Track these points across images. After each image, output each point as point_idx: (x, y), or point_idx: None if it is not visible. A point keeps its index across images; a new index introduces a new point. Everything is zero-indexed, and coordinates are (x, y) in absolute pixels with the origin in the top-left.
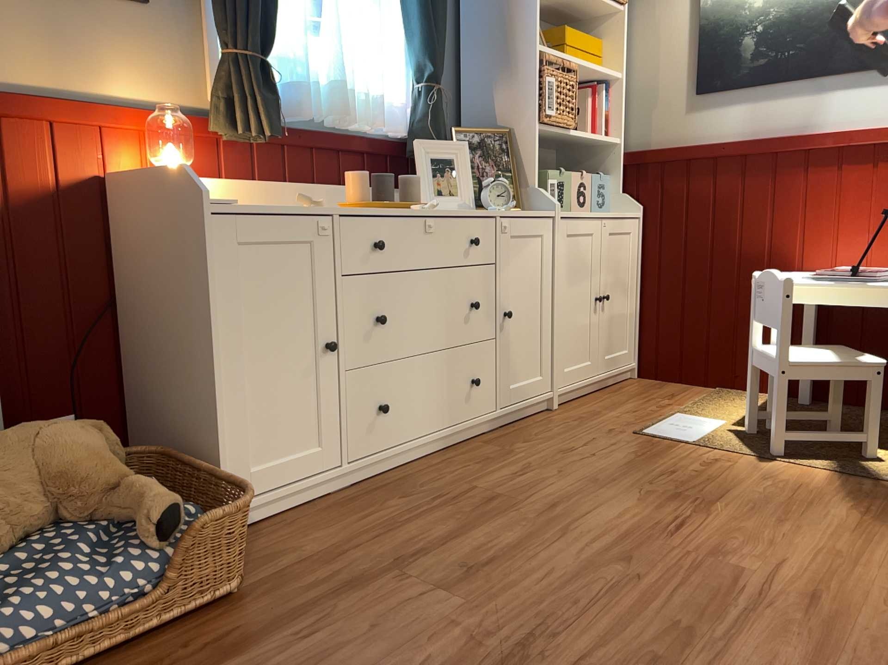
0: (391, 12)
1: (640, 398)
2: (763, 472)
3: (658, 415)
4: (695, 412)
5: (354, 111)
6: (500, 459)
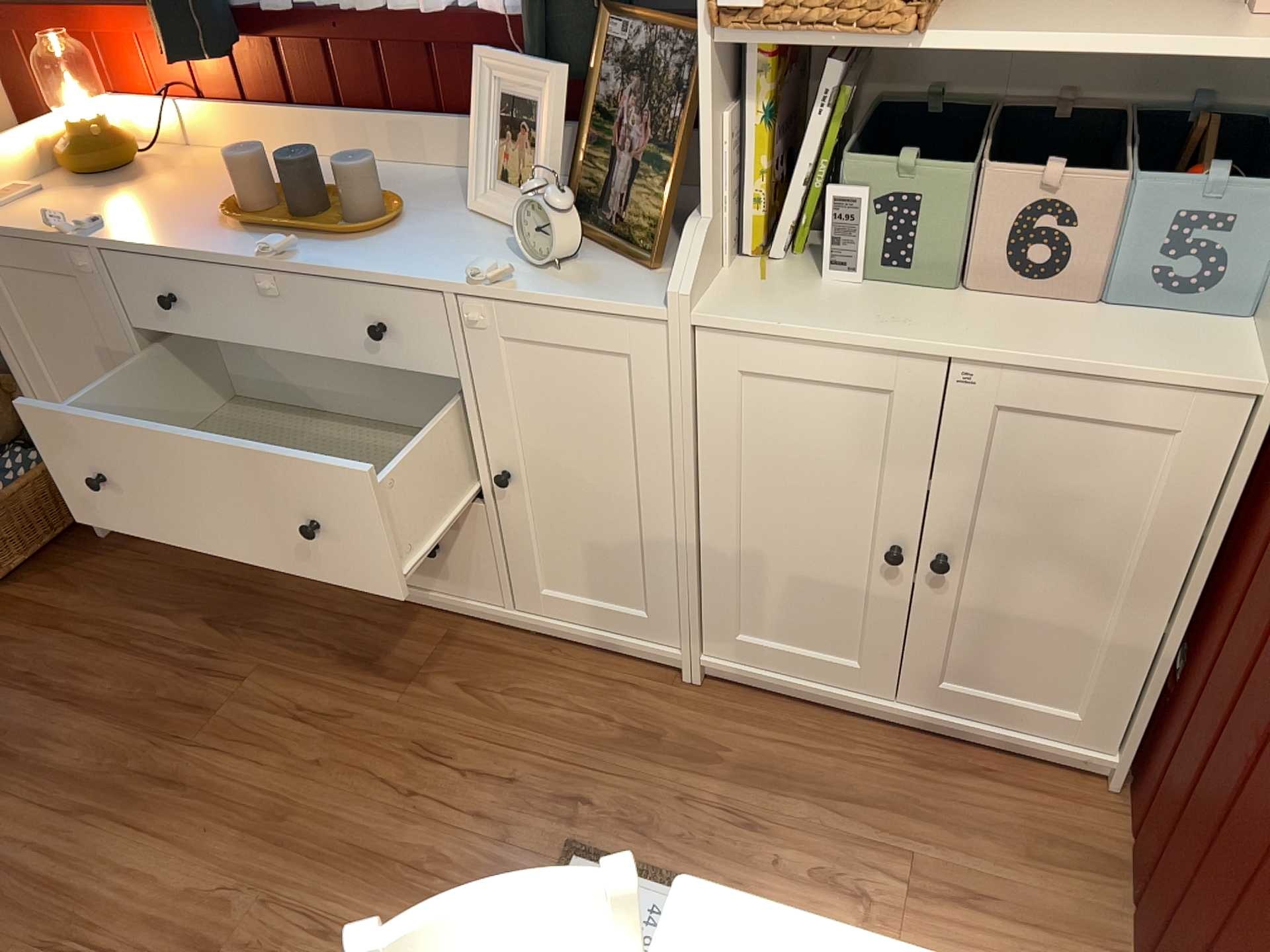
0: None
1: (888, 827)
2: None
3: (739, 880)
4: None
5: None
6: (366, 678)
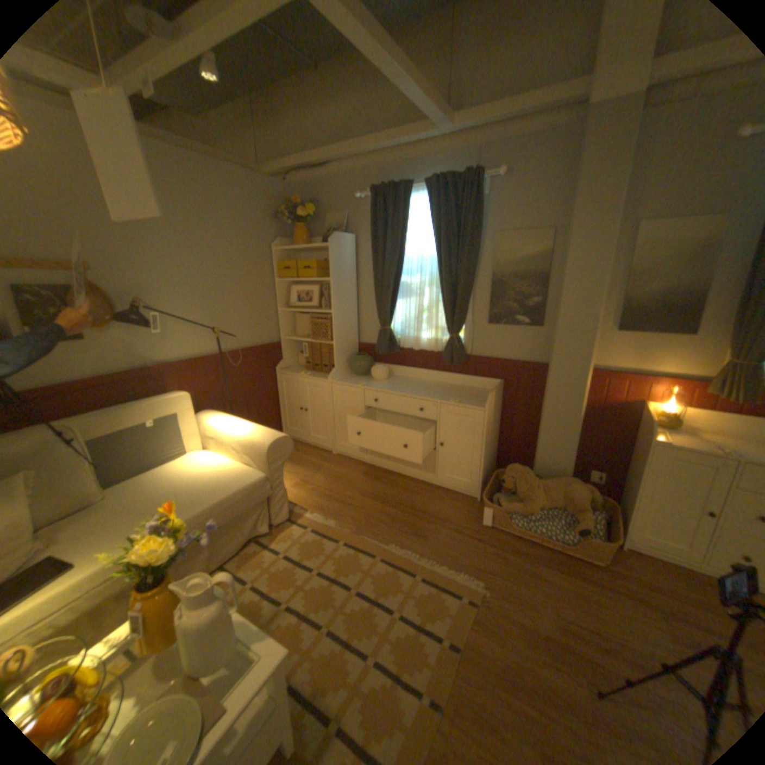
0: None
1: None
2: None
3: None
4: None
5: None
6: None
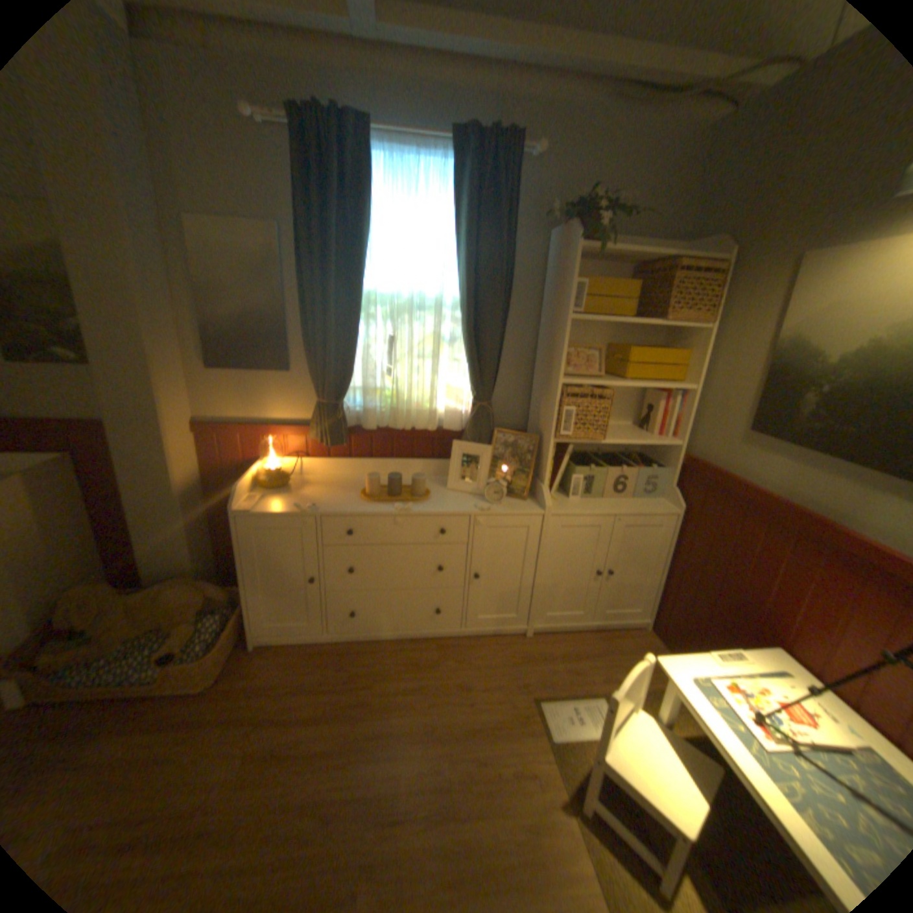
0: (459, 351)
1: (610, 663)
2: (541, 826)
3: (587, 693)
4: None
5: (420, 418)
6: (420, 673)
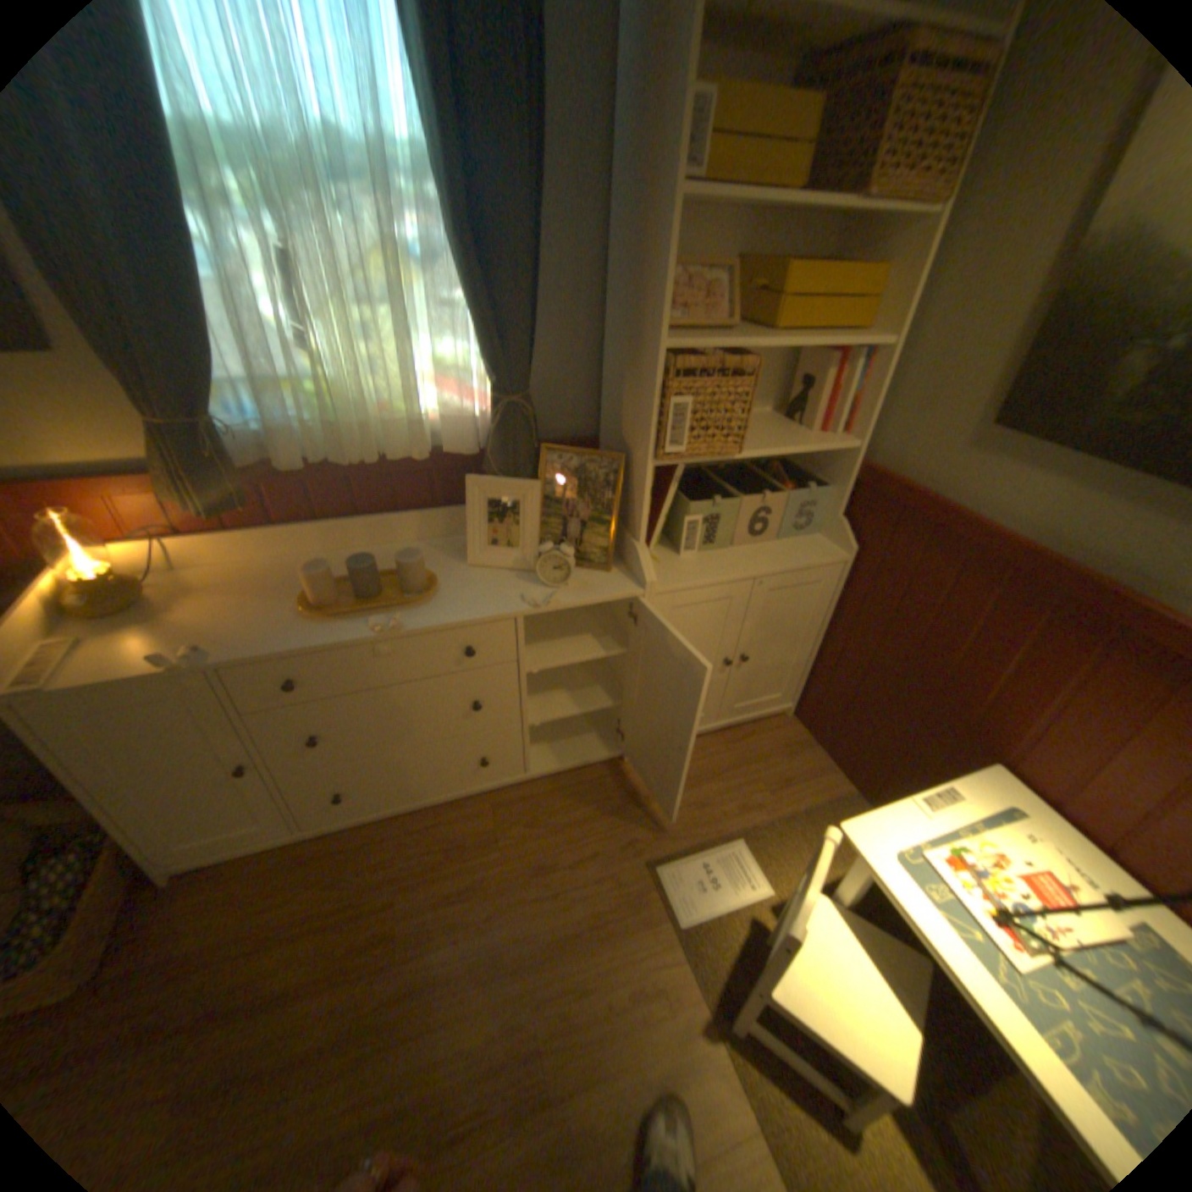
0: (449, 281)
1: (742, 777)
2: (677, 1069)
3: (717, 833)
4: (763, 851)
5: (394, 433)
6: (468, 856)
